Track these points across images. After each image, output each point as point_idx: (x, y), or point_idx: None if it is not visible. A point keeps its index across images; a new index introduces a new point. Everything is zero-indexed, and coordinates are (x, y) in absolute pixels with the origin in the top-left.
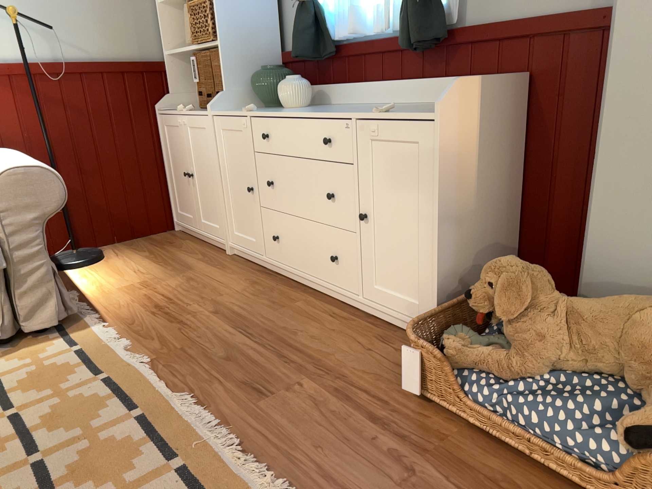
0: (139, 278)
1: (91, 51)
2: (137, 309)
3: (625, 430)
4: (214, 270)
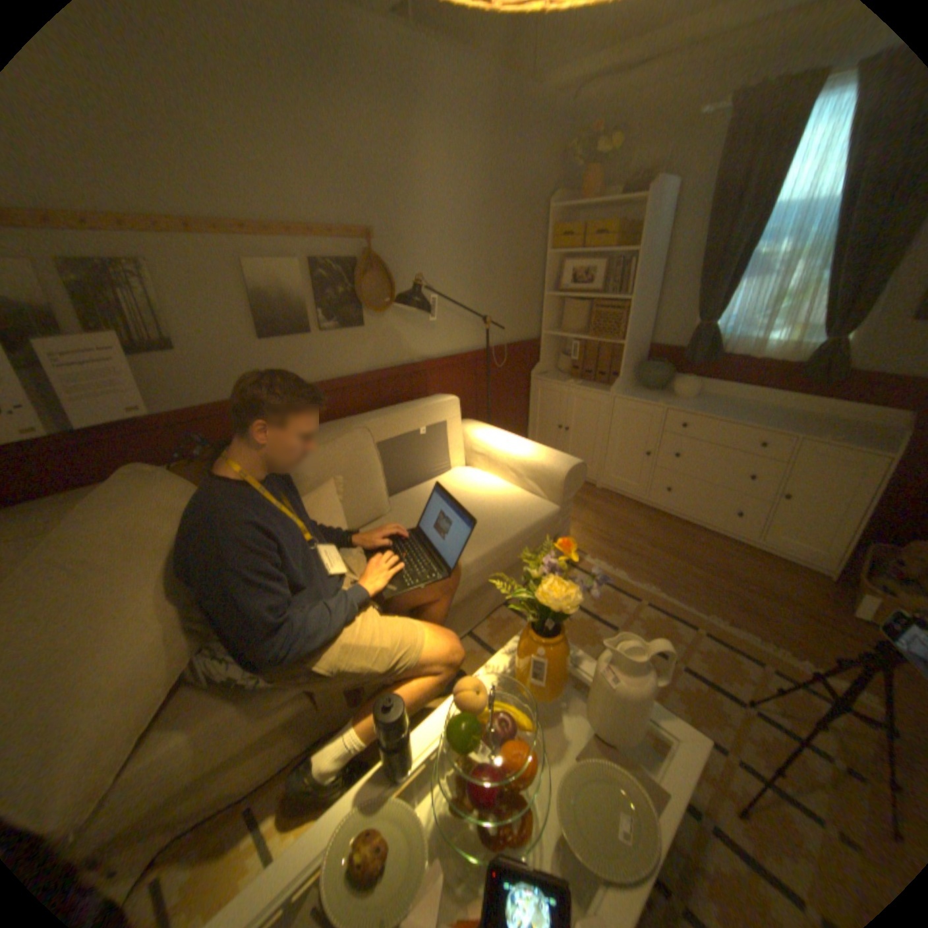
0: None
1: (503, 335)
2: (593, 543)
3: None
4: (605, 505)
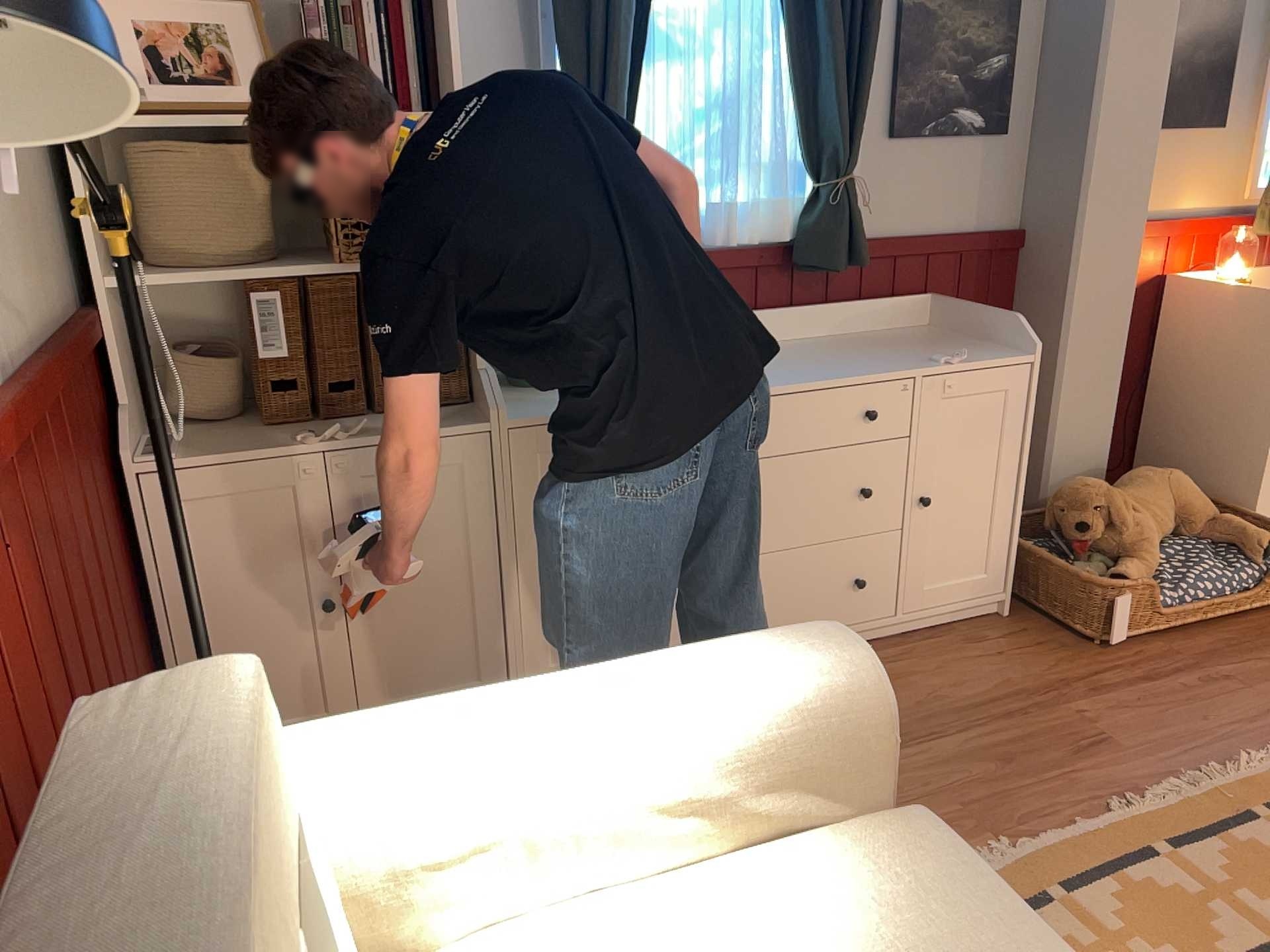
0: None
1: (17, 300)
2: None
3: (1259, 551)
4: None
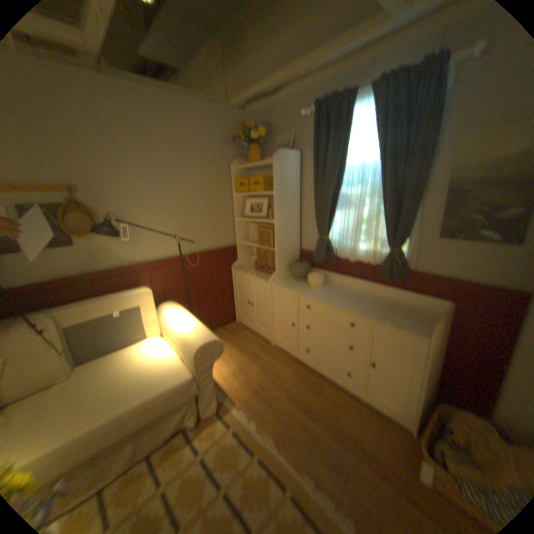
0: (236, 366)
1: (205, 244)
2: (246, 395)
3: None
4: (271, 360)
